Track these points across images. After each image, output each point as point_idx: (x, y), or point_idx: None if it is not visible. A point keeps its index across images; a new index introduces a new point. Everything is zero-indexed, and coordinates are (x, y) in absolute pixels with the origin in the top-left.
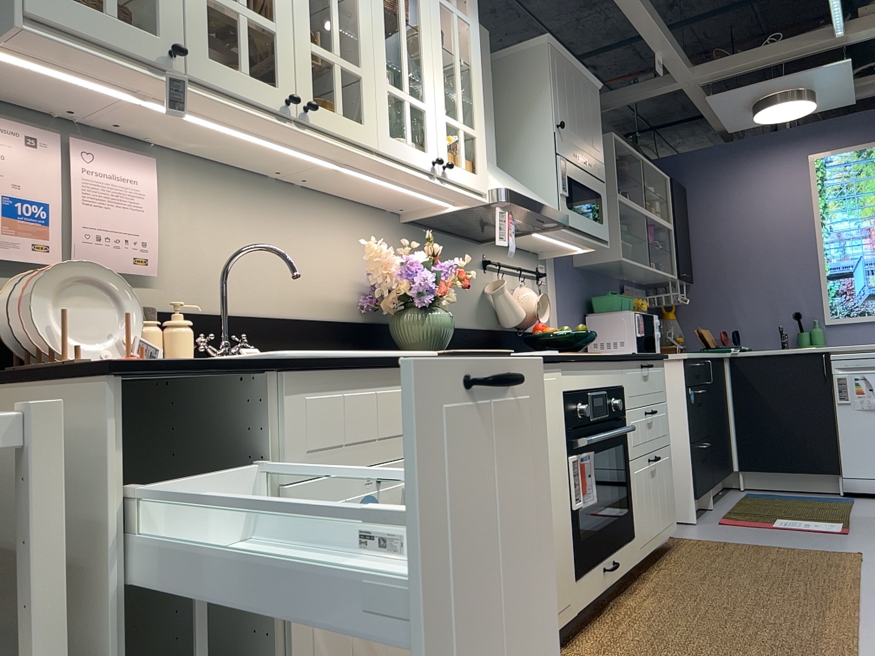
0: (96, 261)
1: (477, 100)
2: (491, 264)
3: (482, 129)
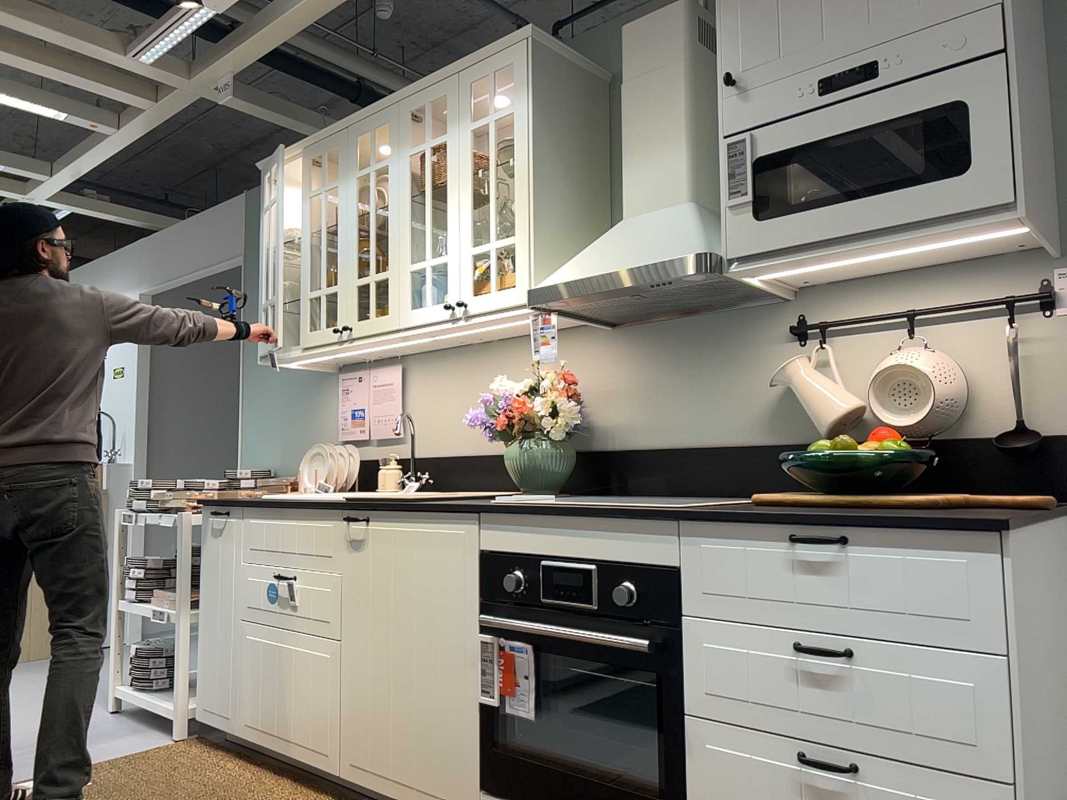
0: (377, 433)
1: (516, 196)
2: (801, 330)
3: (523, 226)
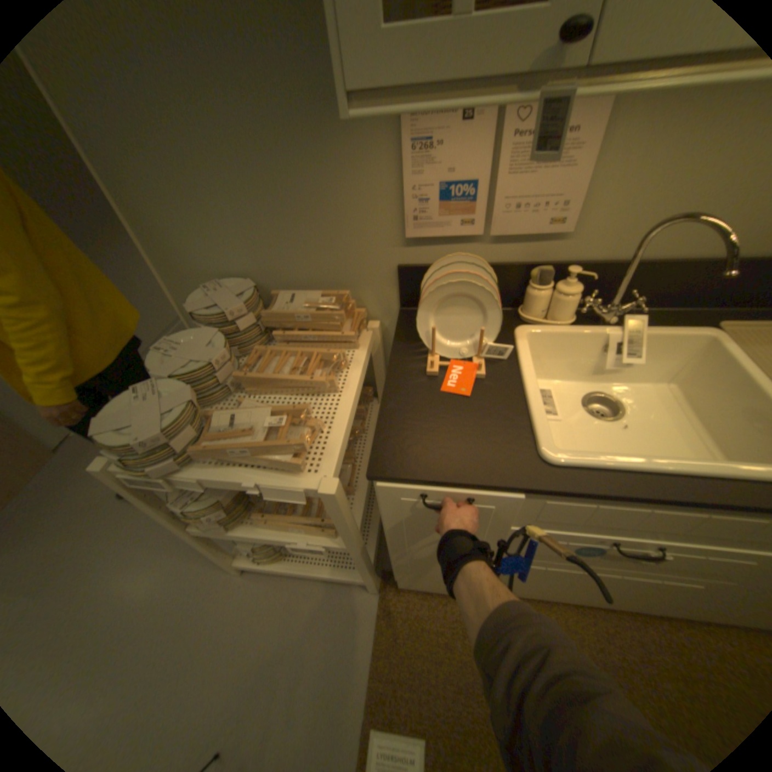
0: (513, 227)
1: None
2: None
3: None
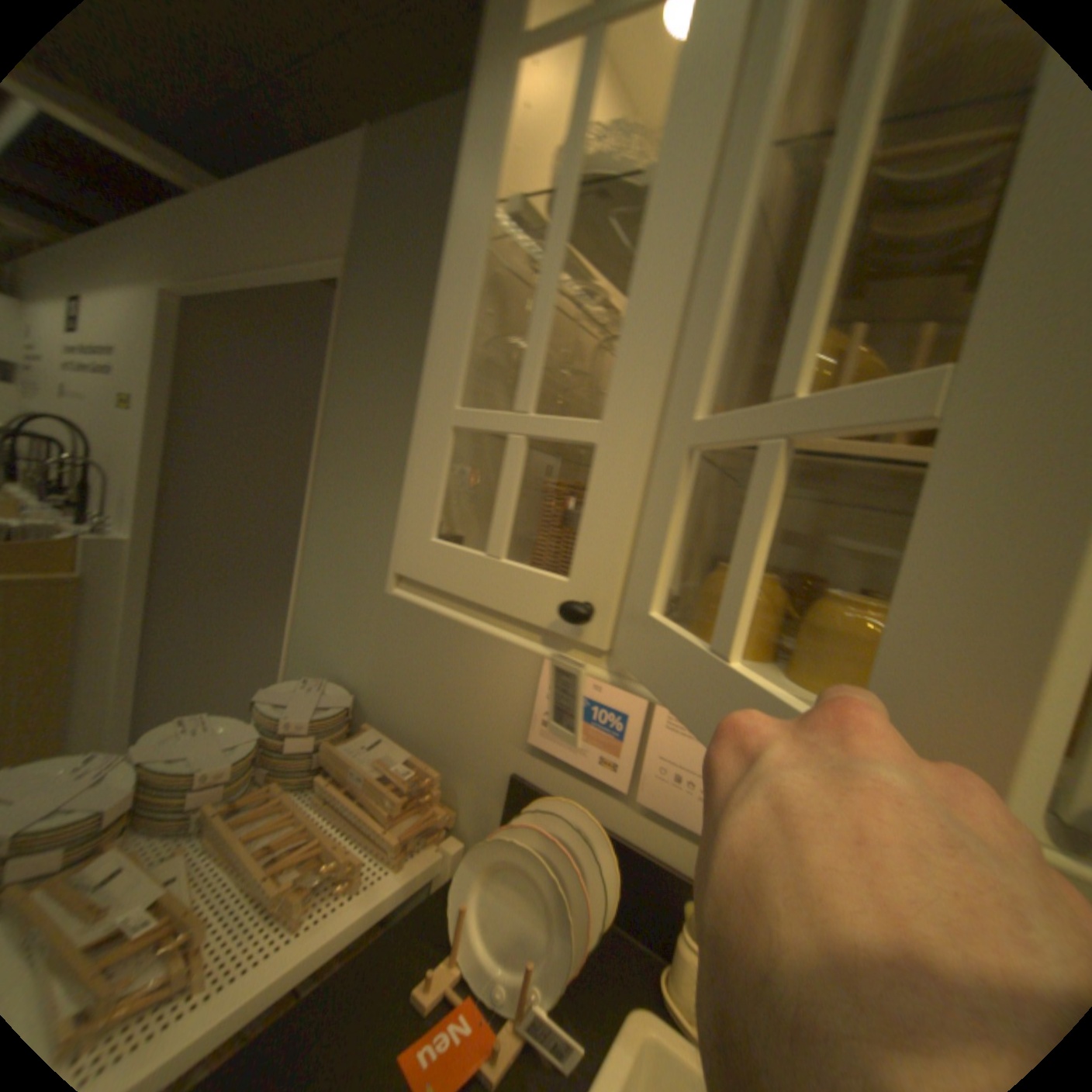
0: (668, 807)
1: None
2: None
3: None
